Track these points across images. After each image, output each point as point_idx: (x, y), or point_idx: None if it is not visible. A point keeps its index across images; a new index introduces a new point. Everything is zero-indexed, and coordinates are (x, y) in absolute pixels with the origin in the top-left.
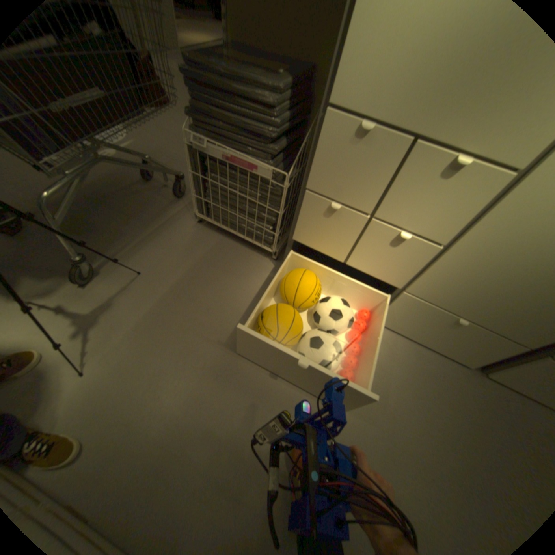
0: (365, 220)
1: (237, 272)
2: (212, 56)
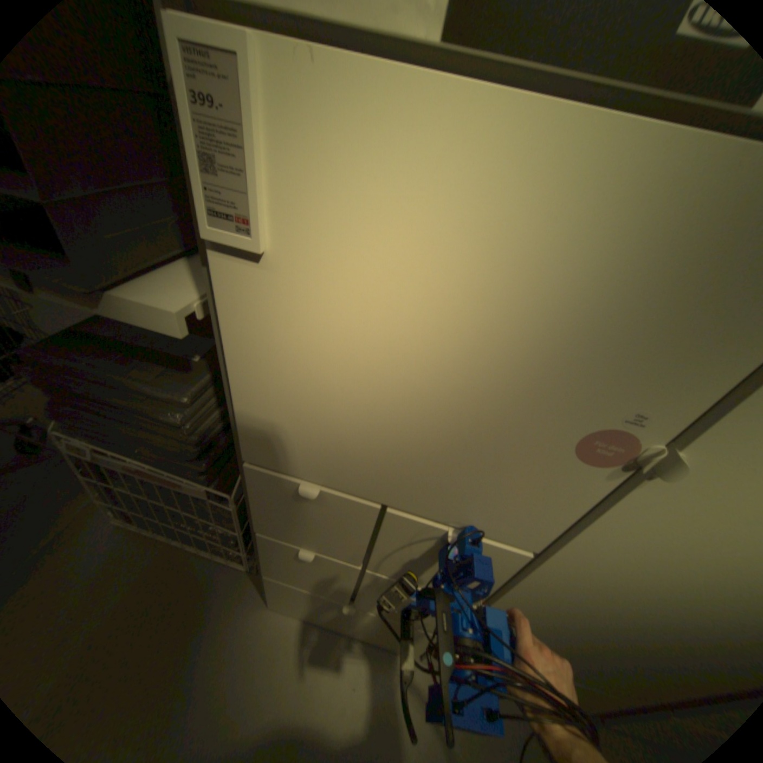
0: (357, 570)
1: (184, 623)
2: (78, 346)
